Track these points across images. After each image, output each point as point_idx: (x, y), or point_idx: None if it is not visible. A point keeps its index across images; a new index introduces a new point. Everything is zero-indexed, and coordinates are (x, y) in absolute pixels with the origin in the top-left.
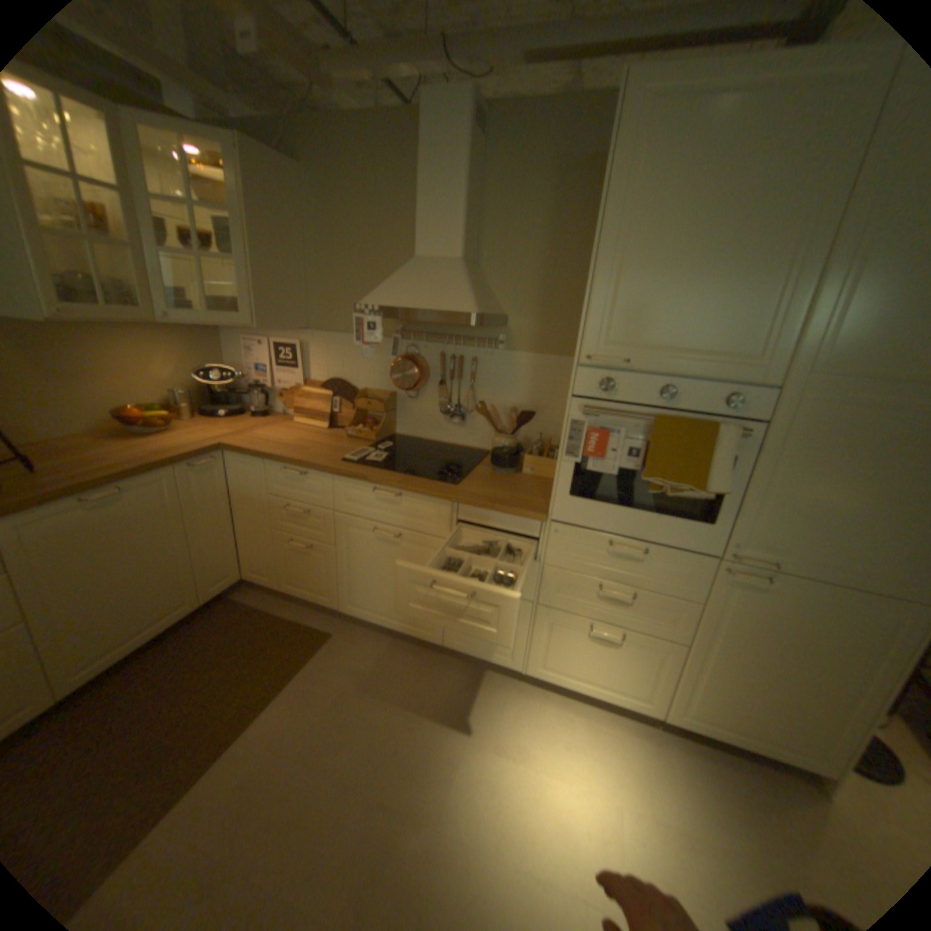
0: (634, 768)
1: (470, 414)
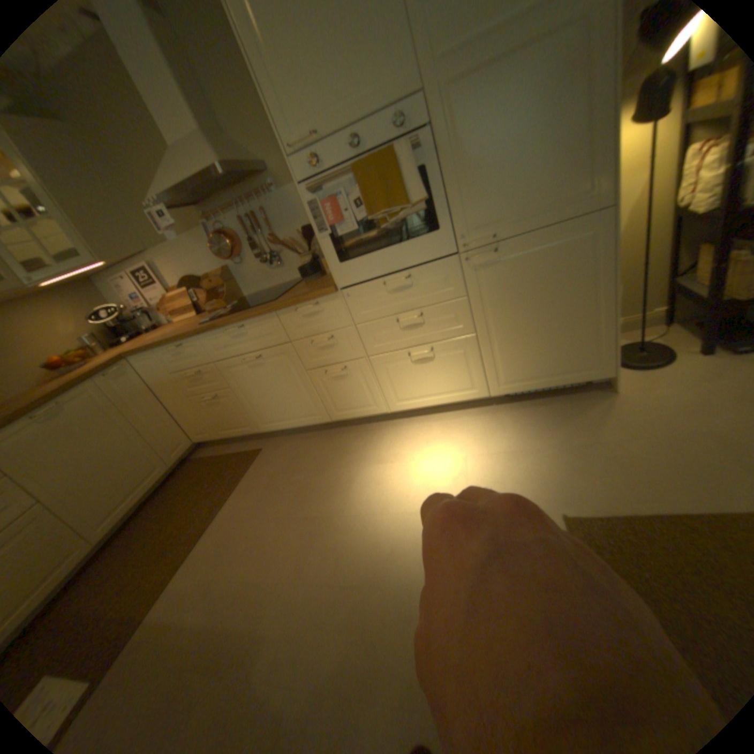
0: (476, 432)
1: (282, 253)
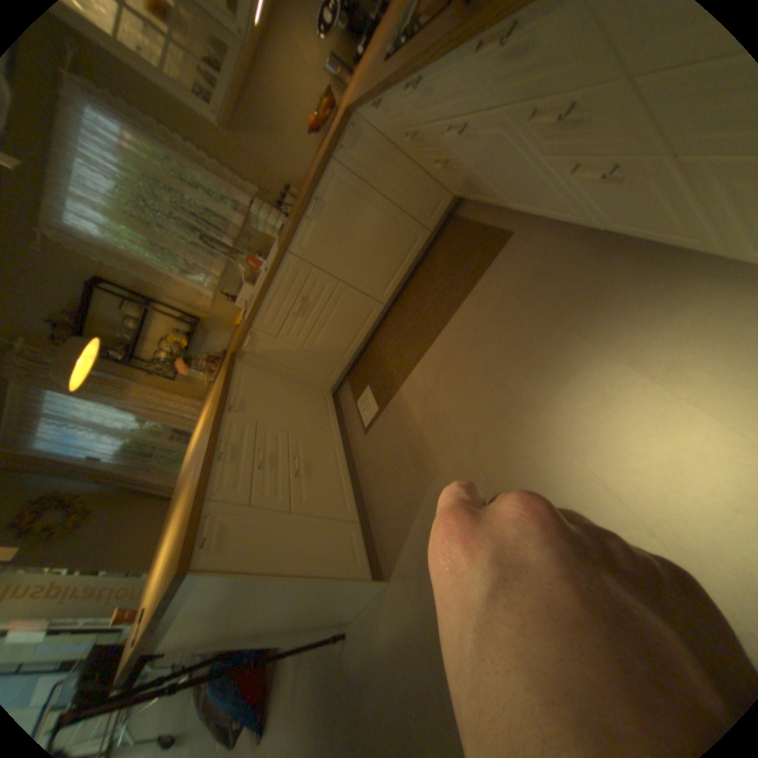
0: None
1: None
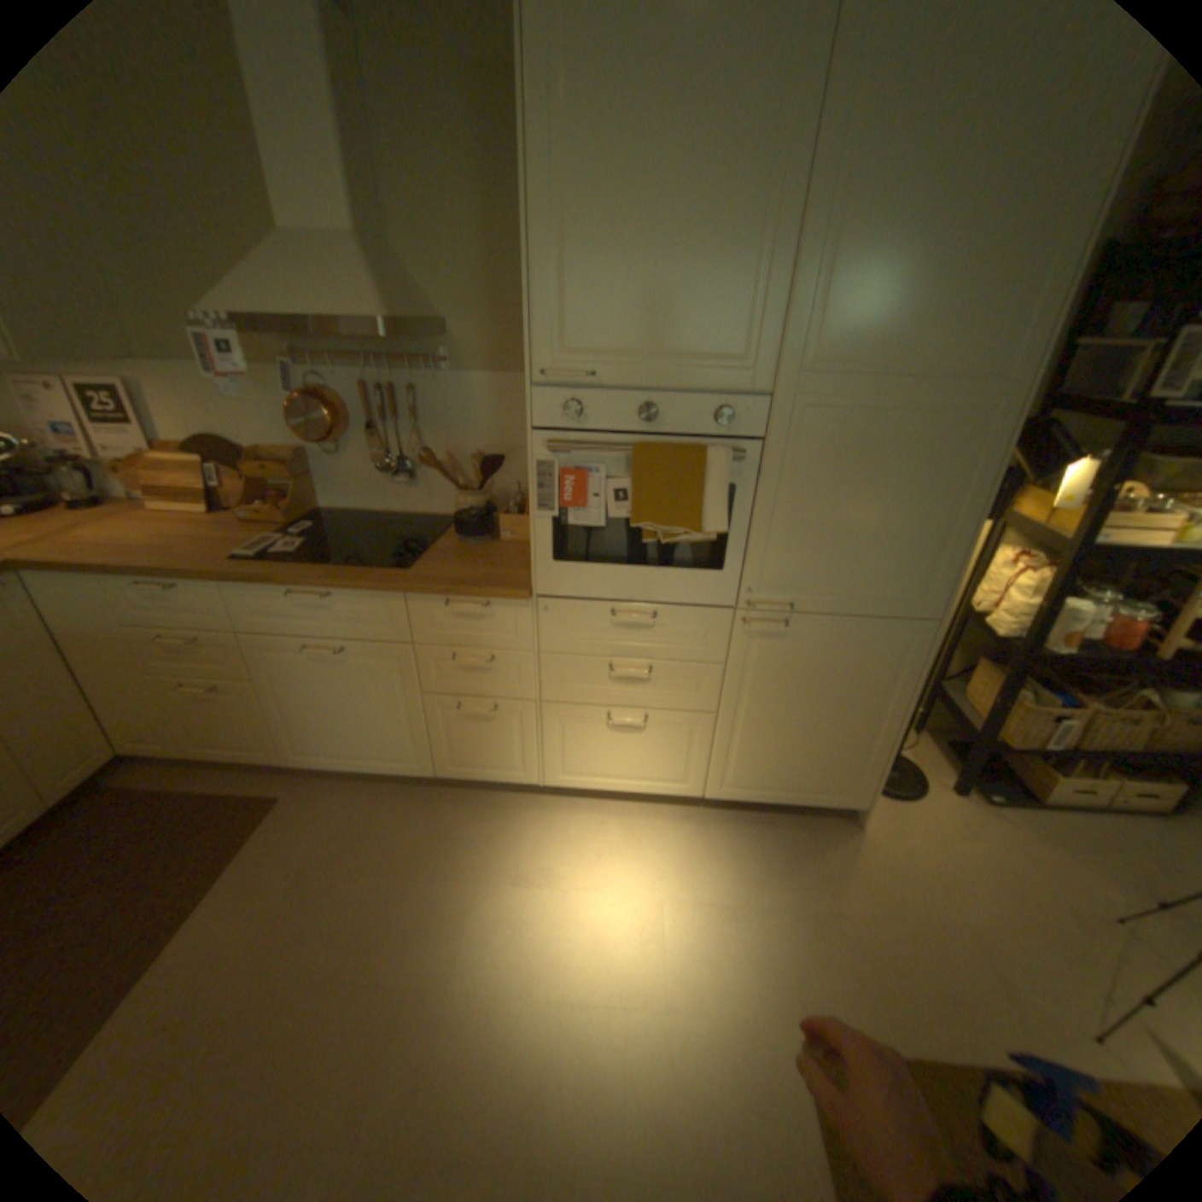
0: (674, 855)
1: (422, 468)
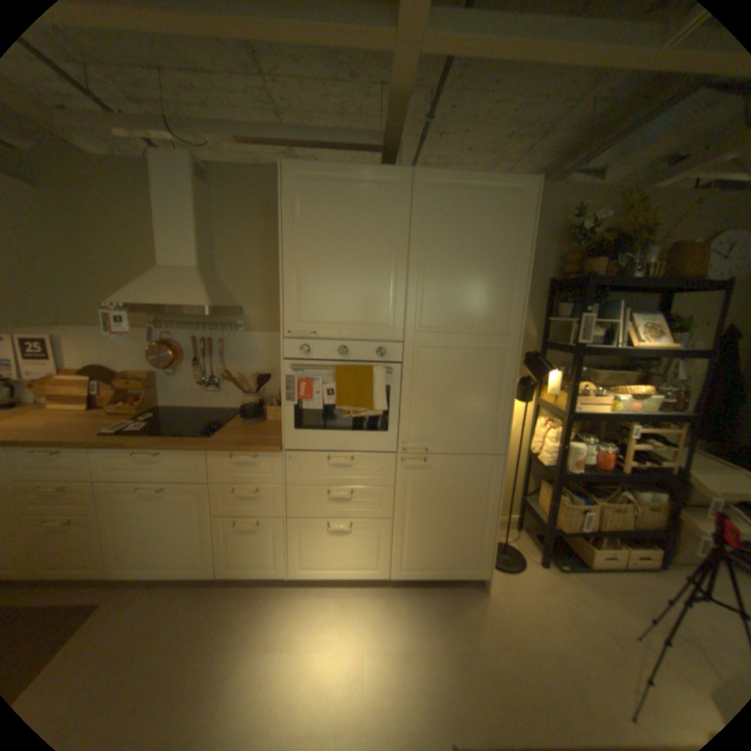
0: (371, 620)
1: (223, 381)
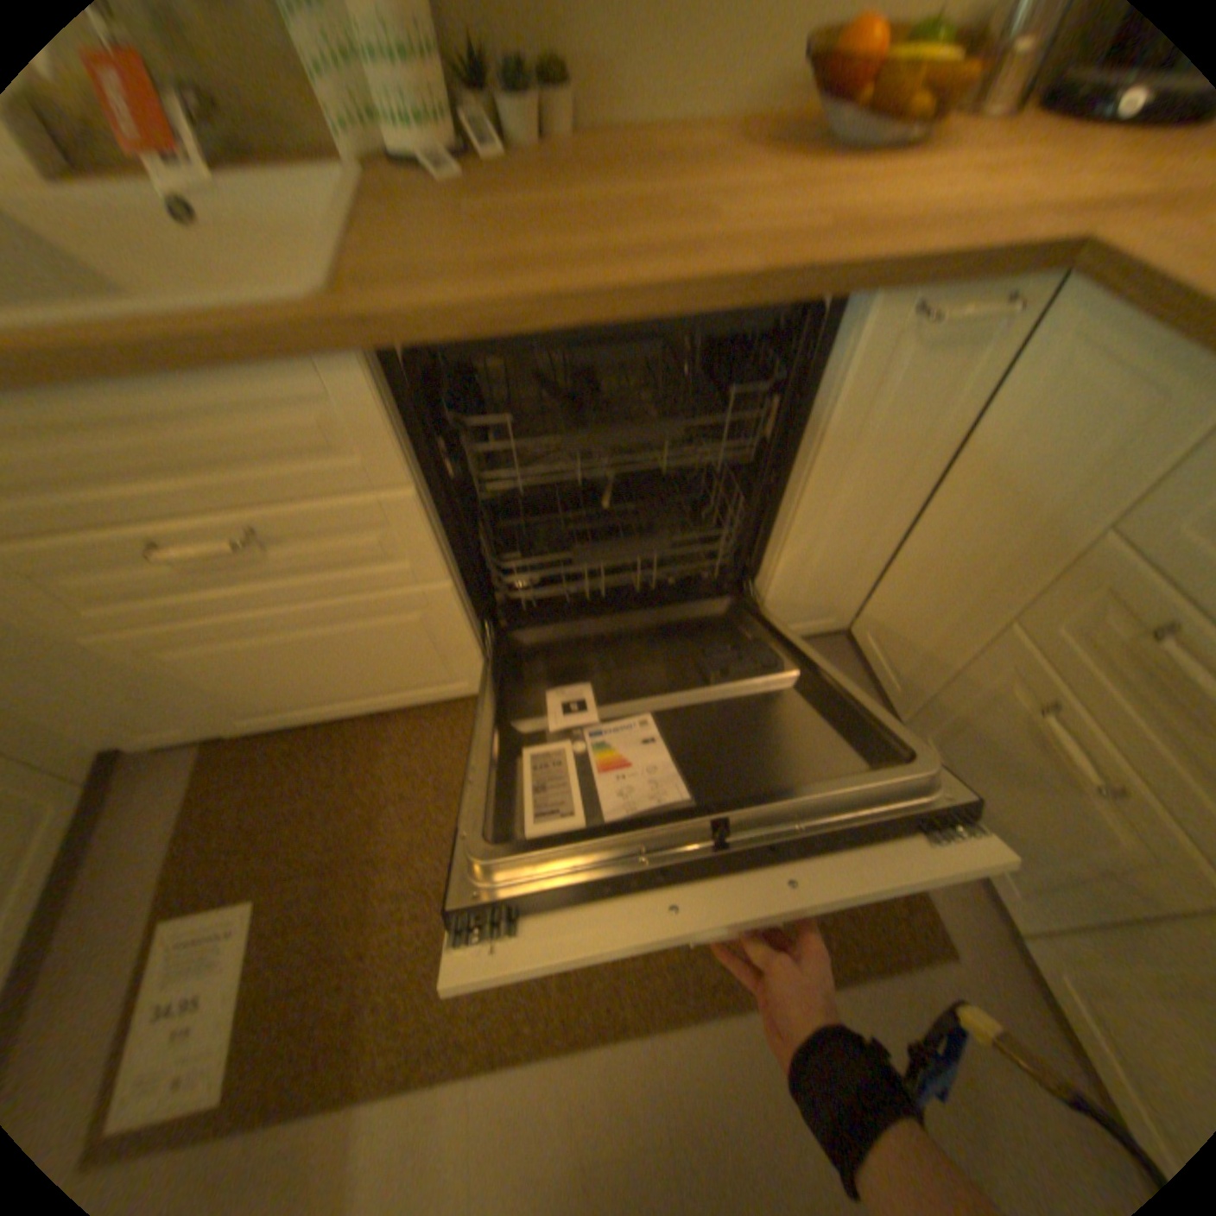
0: None
1: None
